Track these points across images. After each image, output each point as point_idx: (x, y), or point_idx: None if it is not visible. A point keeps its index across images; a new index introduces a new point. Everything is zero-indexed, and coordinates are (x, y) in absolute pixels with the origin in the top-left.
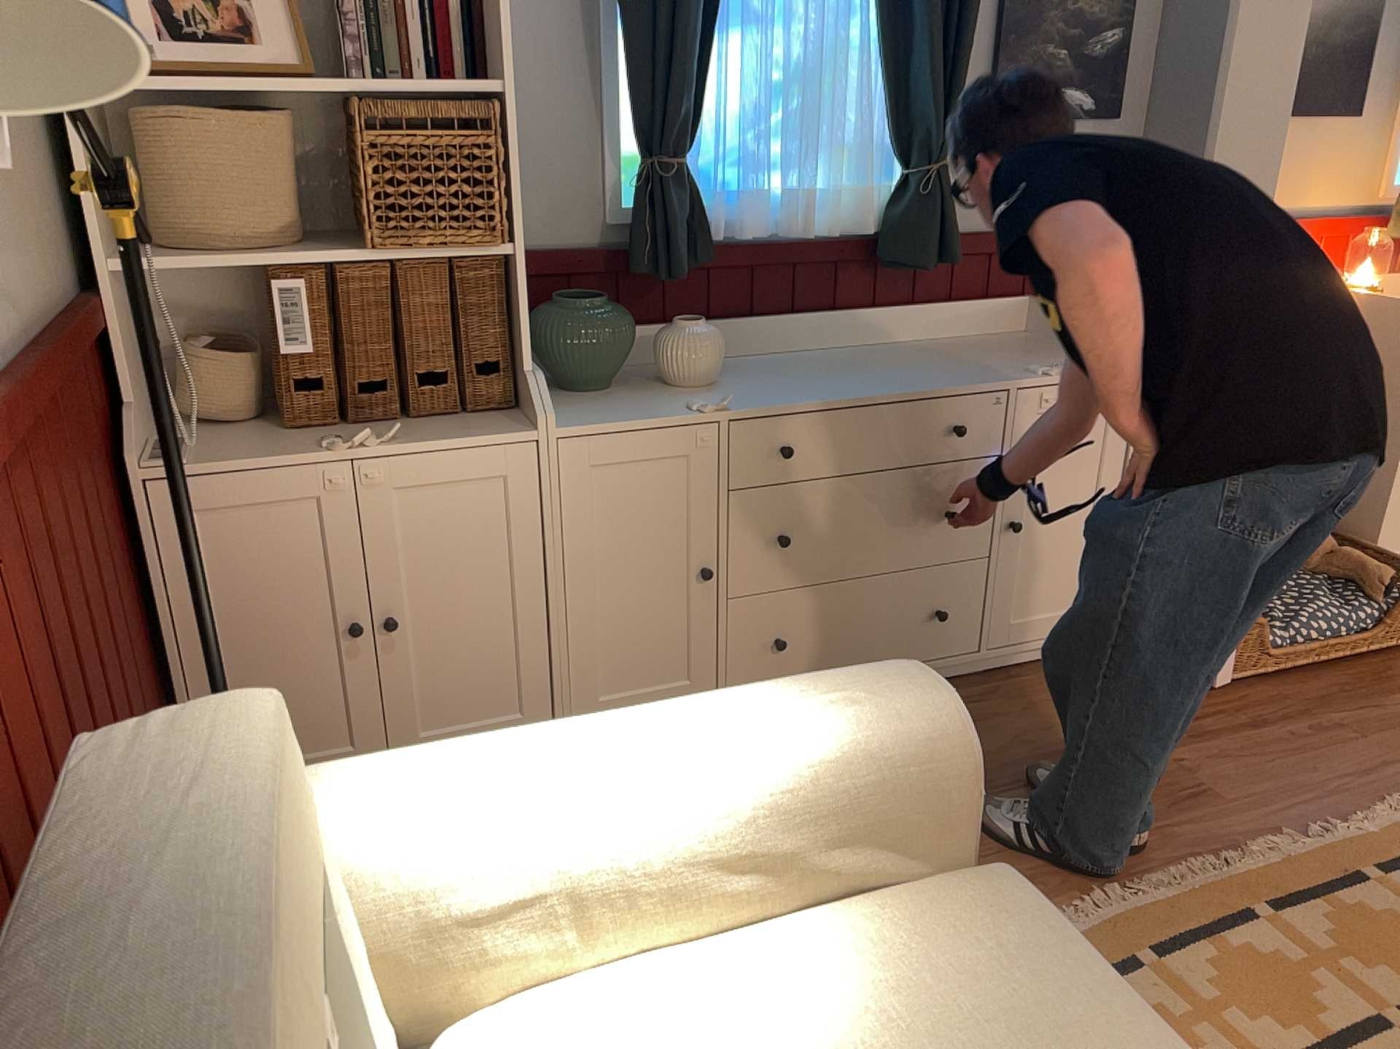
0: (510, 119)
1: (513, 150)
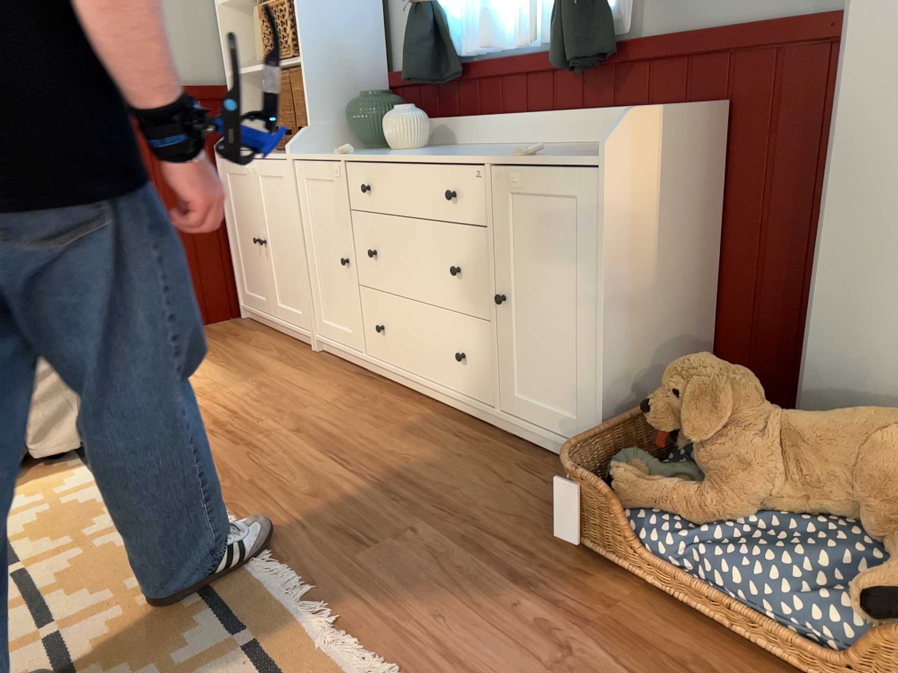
0: None
1: (297, 6)
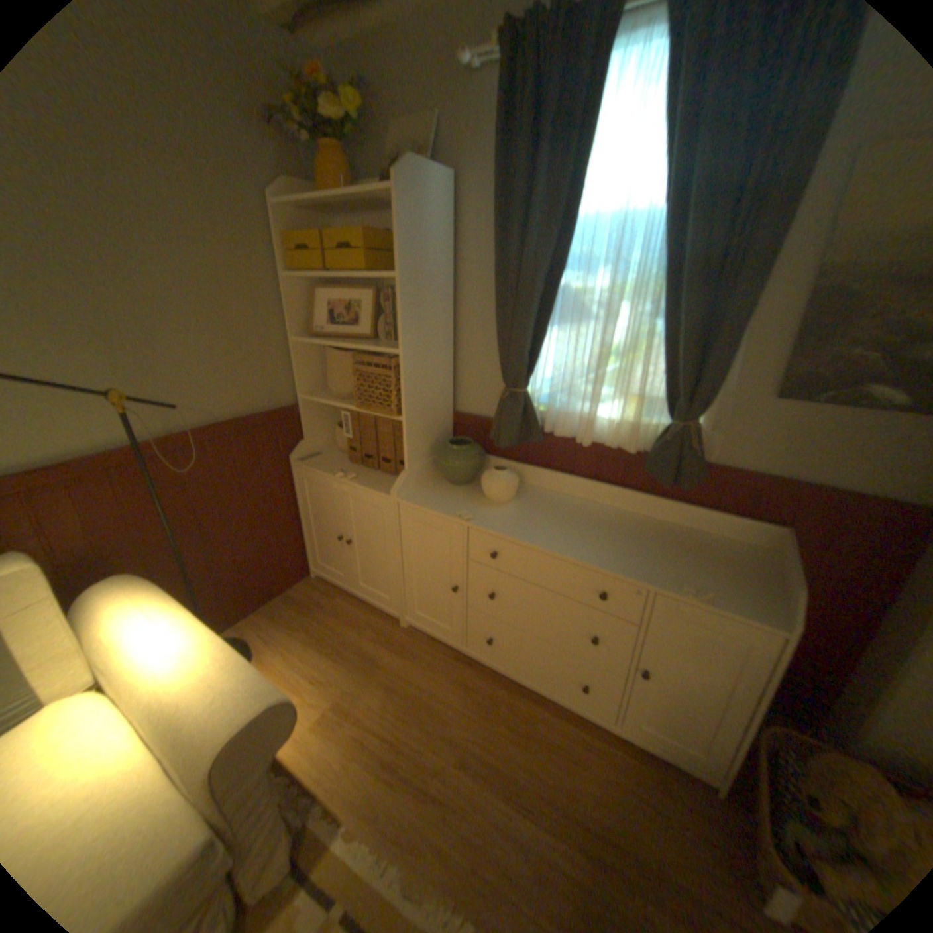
0: (403, 365)
1: (403, 378)
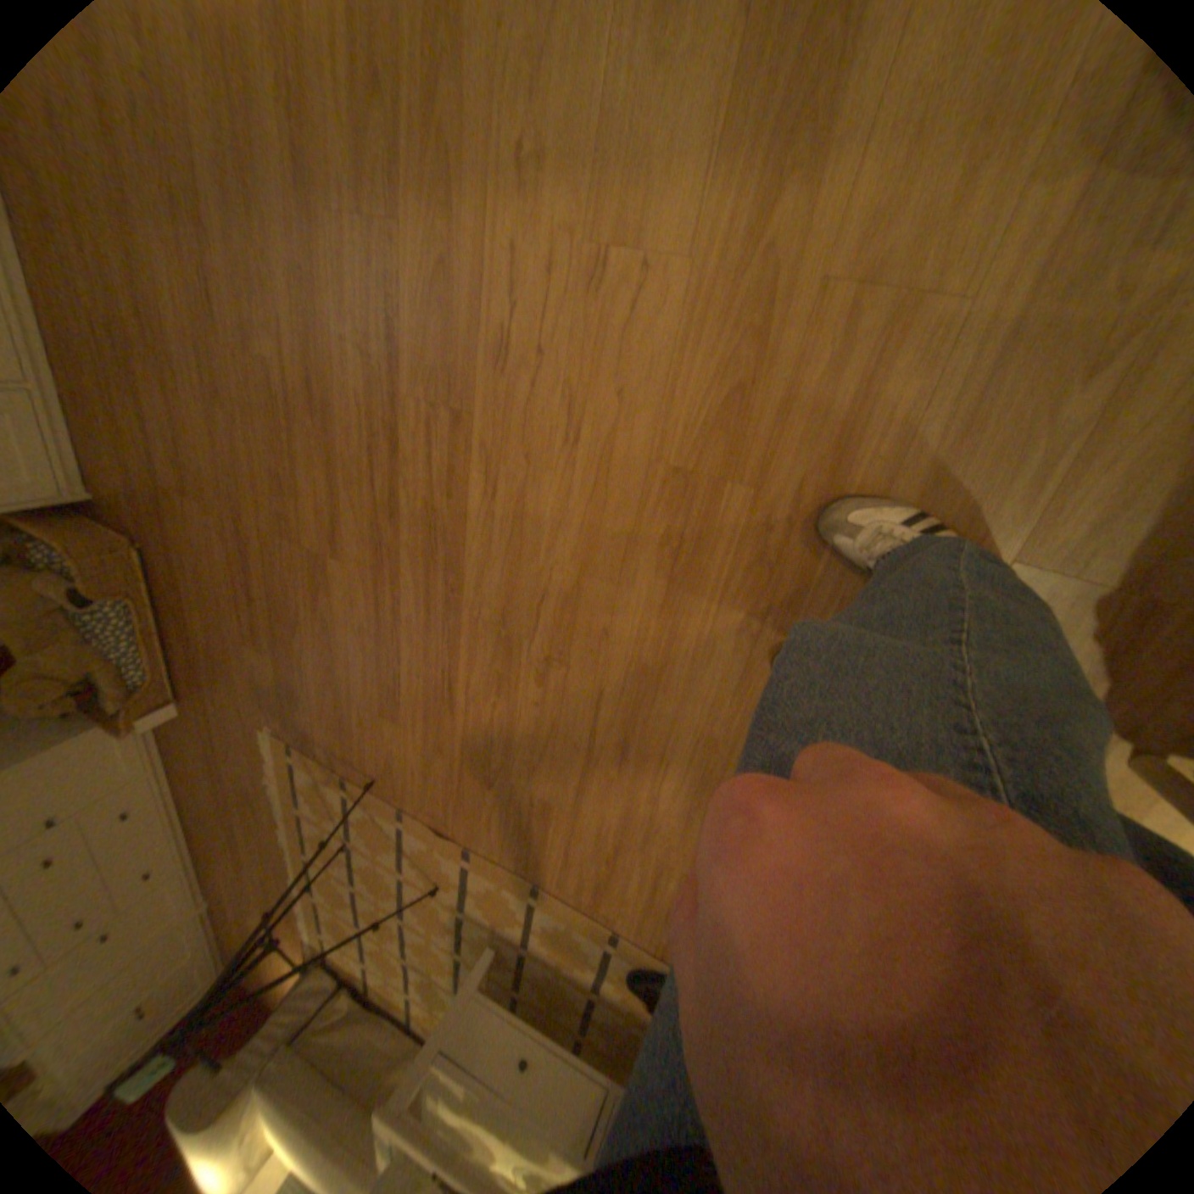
0: None
1: None
